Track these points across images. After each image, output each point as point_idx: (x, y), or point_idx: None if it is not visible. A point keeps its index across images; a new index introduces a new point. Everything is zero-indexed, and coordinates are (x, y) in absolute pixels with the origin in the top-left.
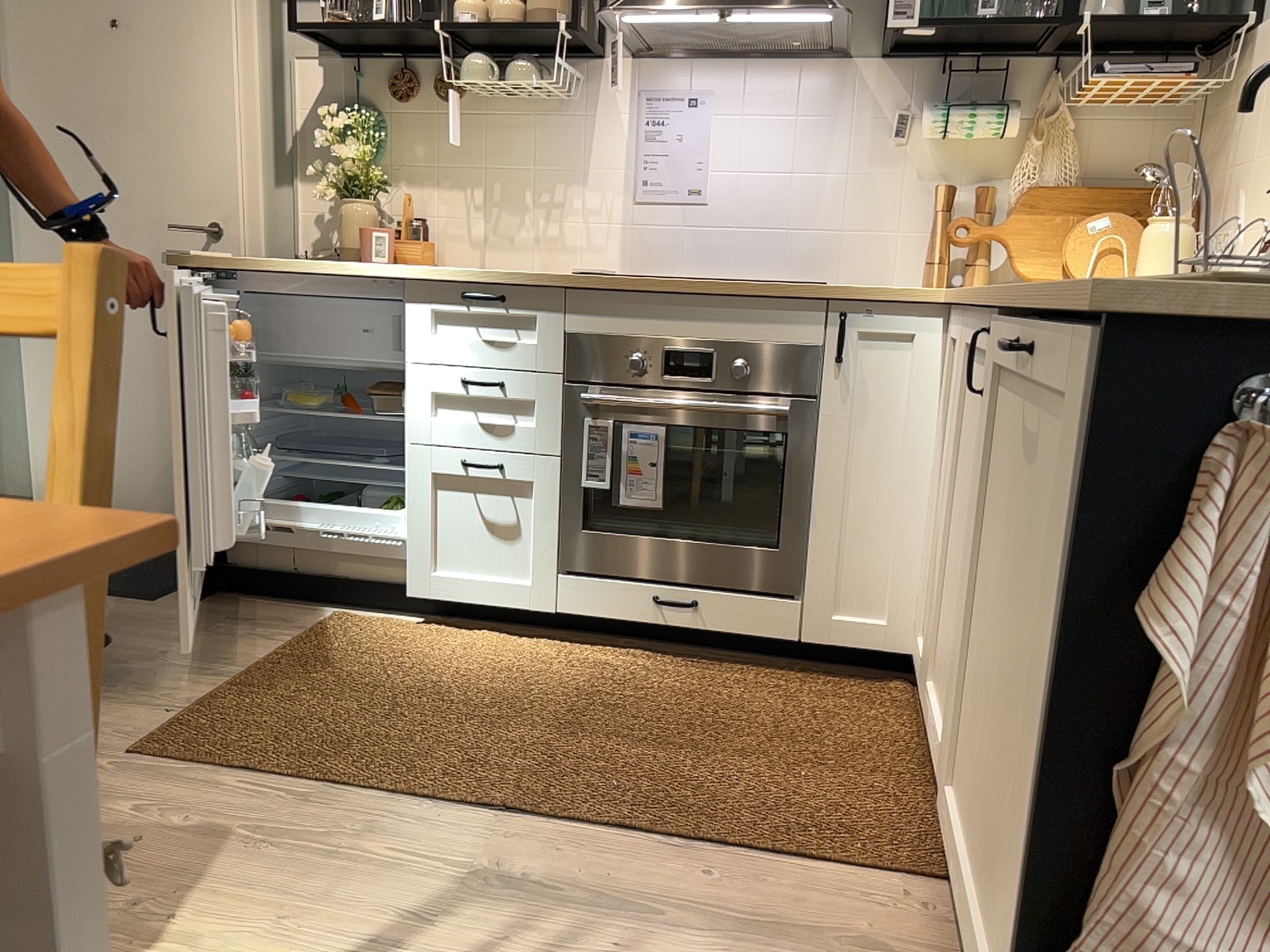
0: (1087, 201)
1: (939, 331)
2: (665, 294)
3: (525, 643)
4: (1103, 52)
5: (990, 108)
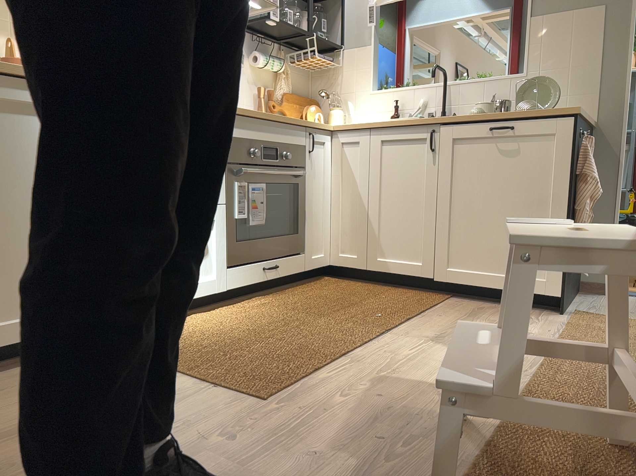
0: (302, 99)
1: (329, 139)
2: (261, 119)
3: (212, 312)
4: (293, 47)
5: (278, 59)
